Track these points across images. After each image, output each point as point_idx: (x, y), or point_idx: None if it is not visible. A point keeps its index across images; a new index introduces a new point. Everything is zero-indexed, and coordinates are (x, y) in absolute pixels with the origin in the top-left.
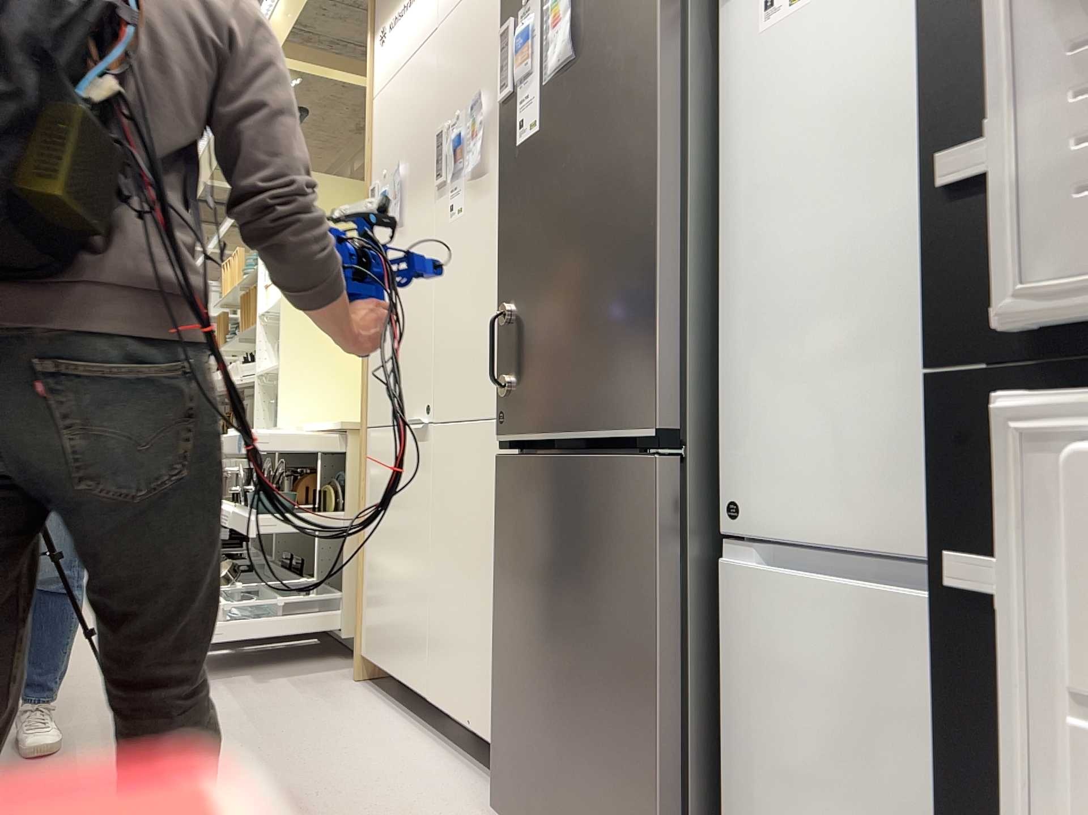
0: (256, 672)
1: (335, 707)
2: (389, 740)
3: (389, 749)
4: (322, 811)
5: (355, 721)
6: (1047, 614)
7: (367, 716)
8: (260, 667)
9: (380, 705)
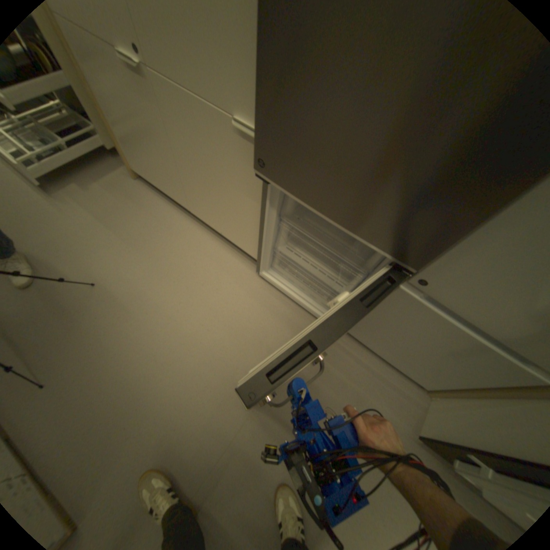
0: (74, 179)
1: (139, 207)
2: (180, 229)
3: (184, 237)
4: (185, 287)
5: (156, 217)
6: None
7: (159, 212)
8: (71, 172)
9: (159, 200)
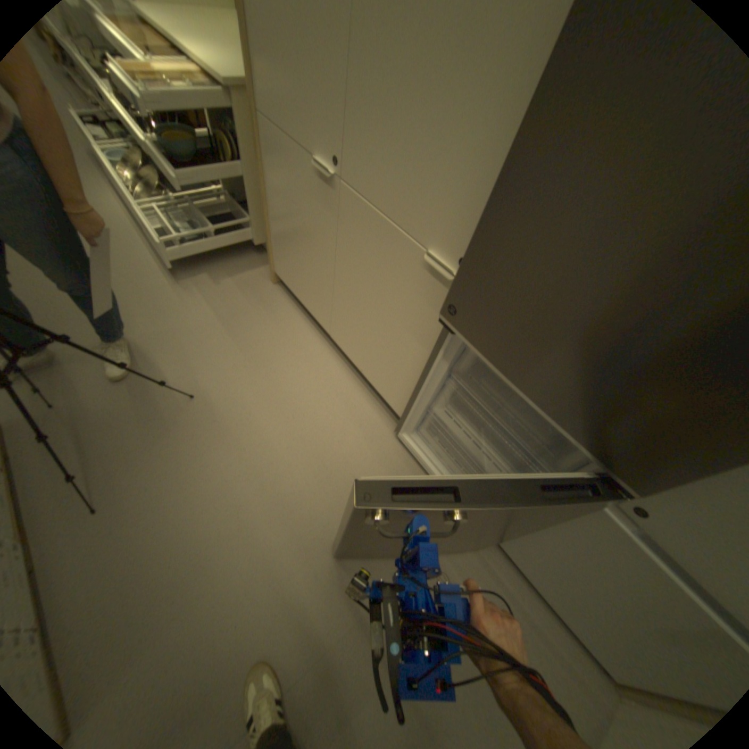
0: (208, 268)
1: (271, 315)
2: (312, 353)
3: (314, 363)
4: (299, 427)
5: (287, 331)
6: None
7: (292, 326)
8: (208, 261)
9: (295, 312)
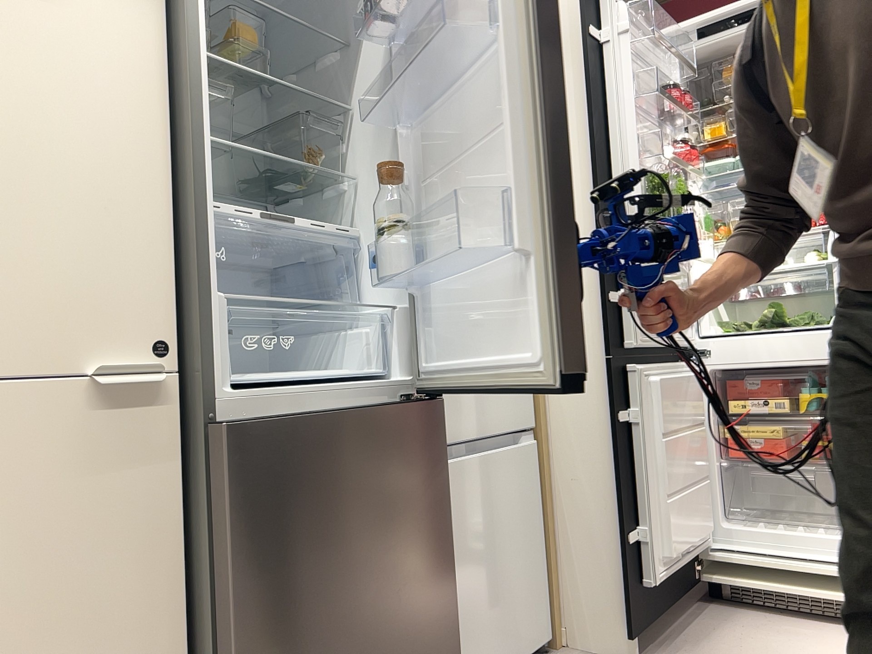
0: None
1: None
2: None
3: None
4: None
5: None
6: (643, 416)
7: None
8: None
9: None
